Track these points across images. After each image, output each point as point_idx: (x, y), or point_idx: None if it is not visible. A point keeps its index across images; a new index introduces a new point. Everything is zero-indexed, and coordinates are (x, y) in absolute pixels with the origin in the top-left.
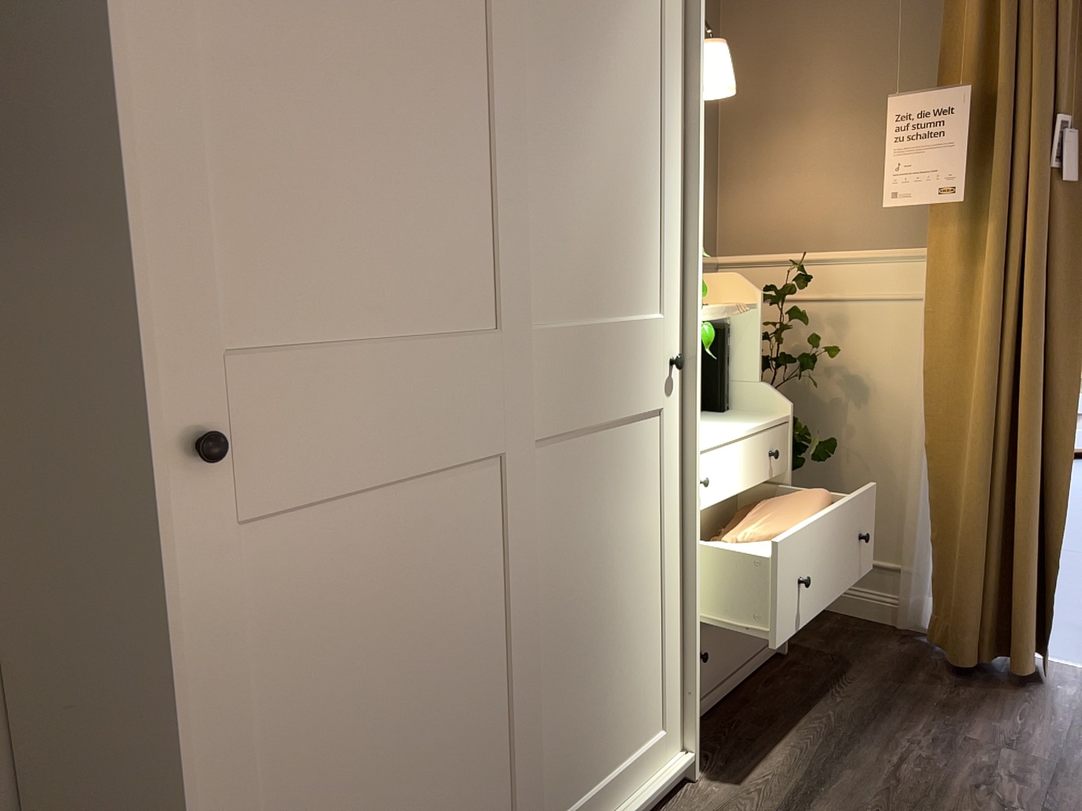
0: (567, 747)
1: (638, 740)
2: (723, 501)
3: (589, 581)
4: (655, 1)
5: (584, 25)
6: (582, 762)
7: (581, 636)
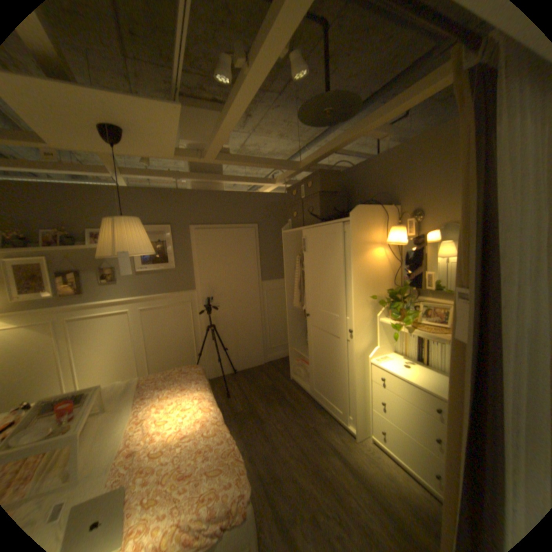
0: (327, 387)
1: (344, 410)
2: (398, 398)
3: (331, 362)
4: (345, 247)
5: (327, 259)
6: (330, 394)
7: (329, 370)
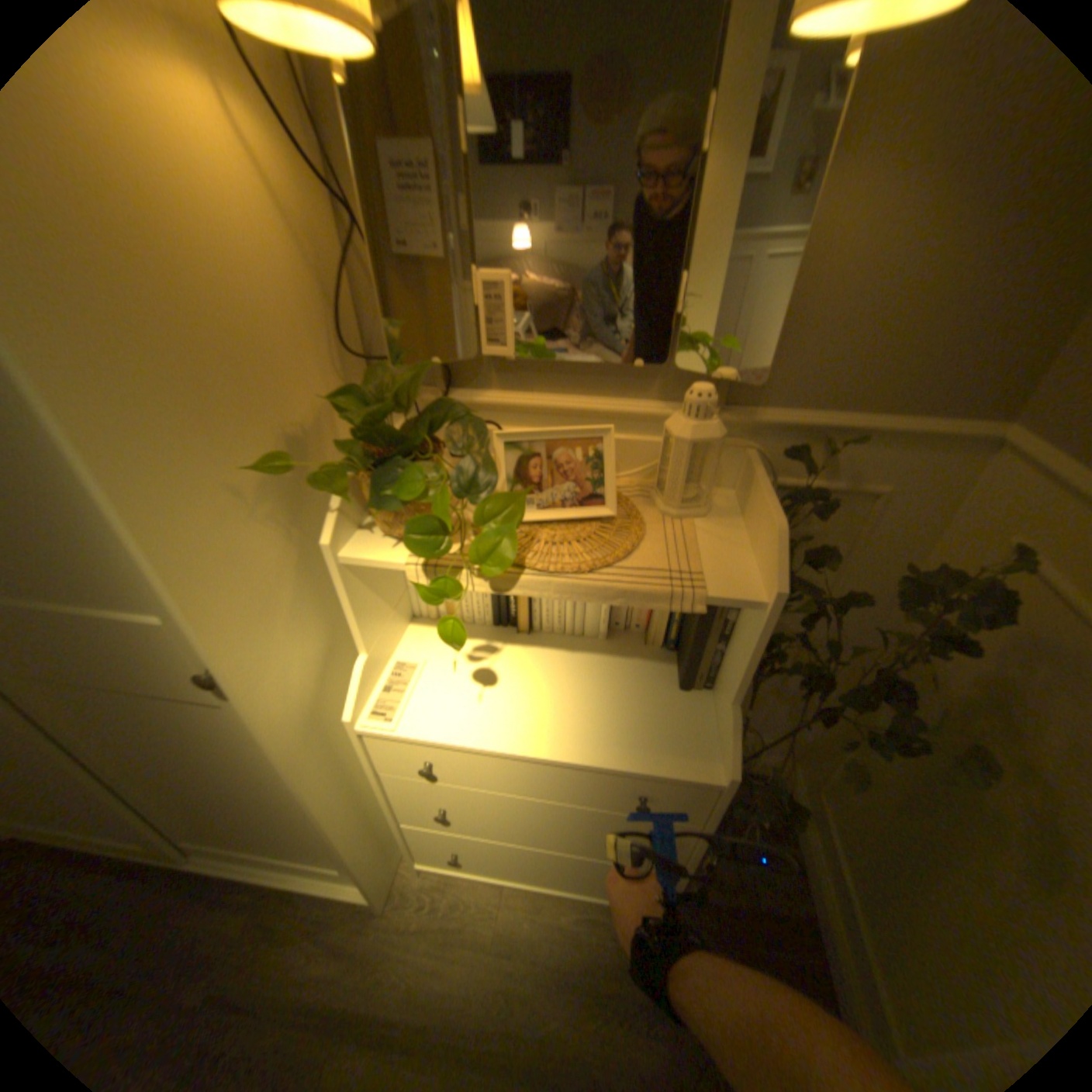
0: (189, 830)
1: (294, 863)
2: (489, 794)
3: (156, 773)
4: None
5: None
6: (213, 841)
7: (168, 794)
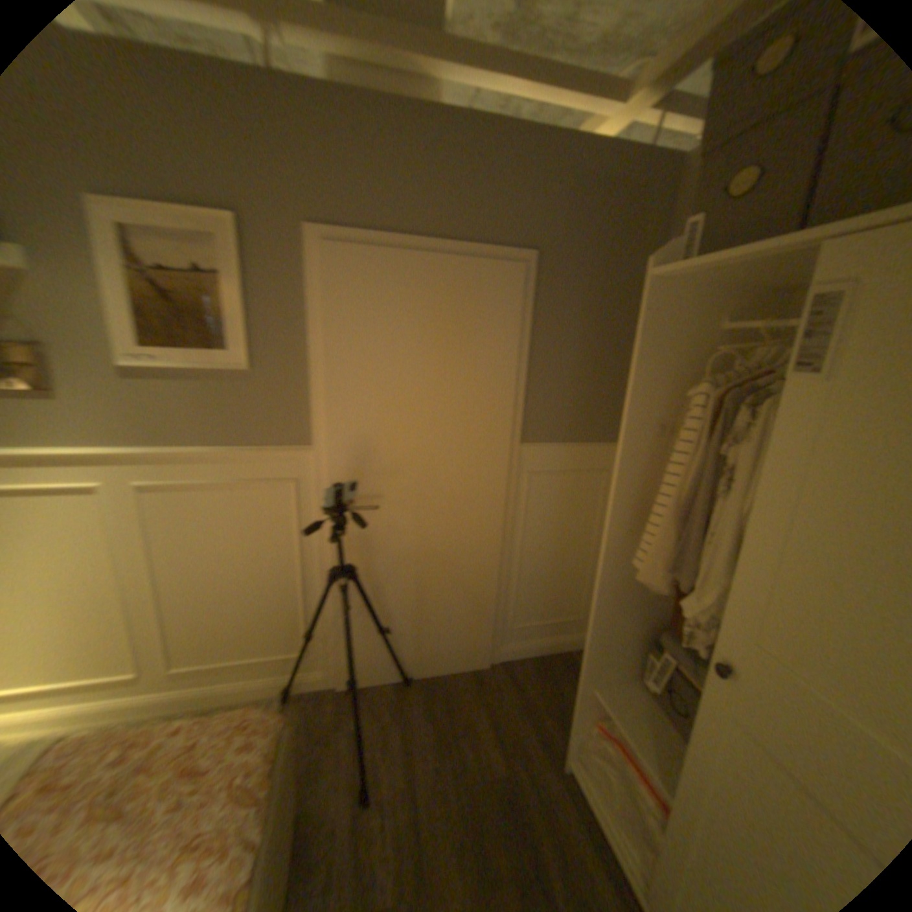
0: None
1: None
2: None
3: None
4: None
5: None
6: None
7: None
